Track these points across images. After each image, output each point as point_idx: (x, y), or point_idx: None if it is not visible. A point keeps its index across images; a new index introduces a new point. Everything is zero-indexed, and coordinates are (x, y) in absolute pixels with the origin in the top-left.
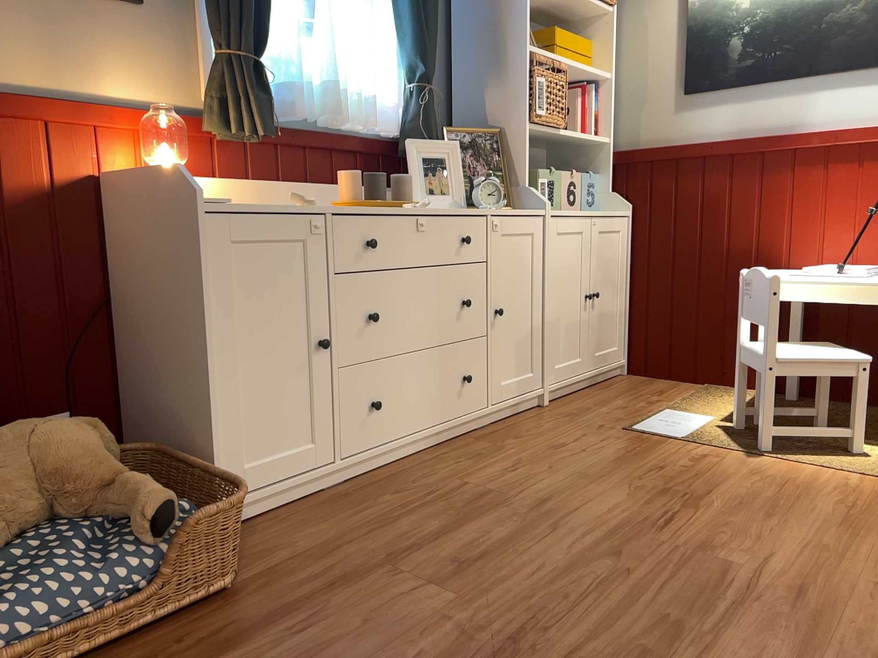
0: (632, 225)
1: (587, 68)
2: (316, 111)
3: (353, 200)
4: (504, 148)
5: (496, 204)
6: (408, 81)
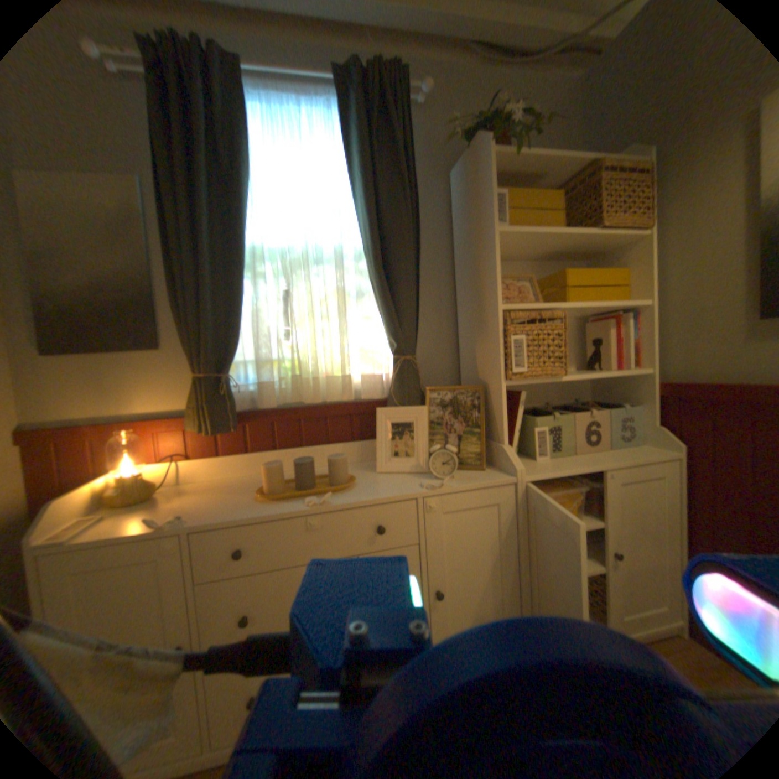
0: (690, 469)
1: (624, 296)
2: (297, 395)
3: (267, 493)
4: (489, 403)
5: (451, 475)
6: (393, 353)
